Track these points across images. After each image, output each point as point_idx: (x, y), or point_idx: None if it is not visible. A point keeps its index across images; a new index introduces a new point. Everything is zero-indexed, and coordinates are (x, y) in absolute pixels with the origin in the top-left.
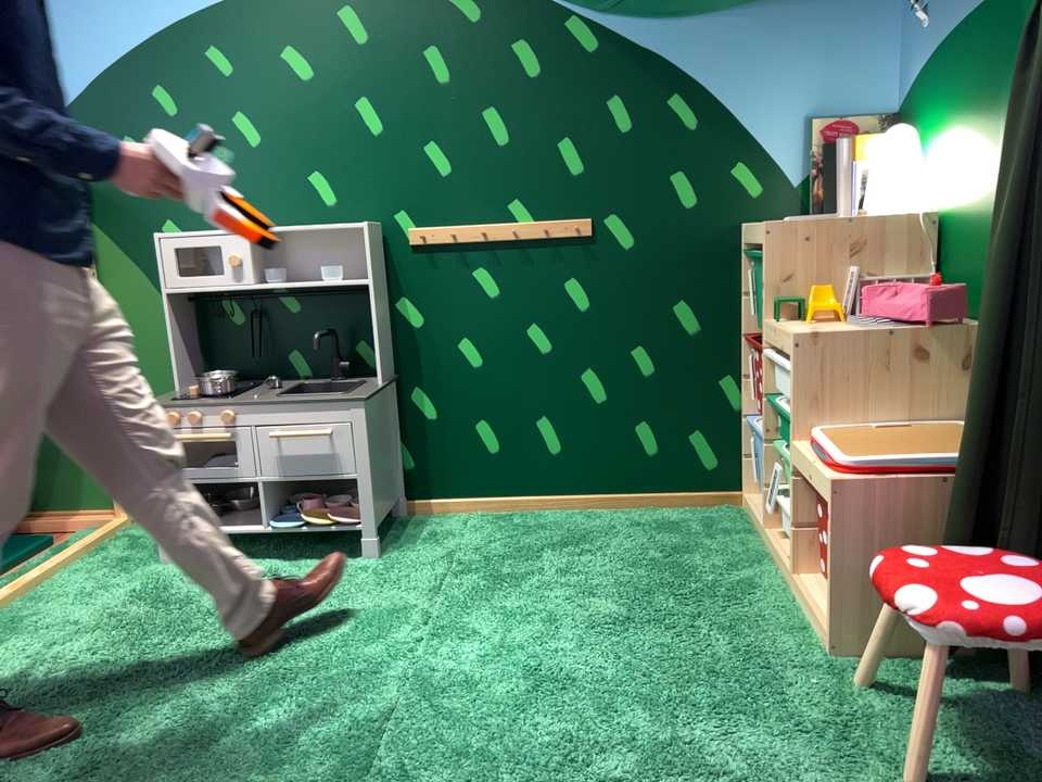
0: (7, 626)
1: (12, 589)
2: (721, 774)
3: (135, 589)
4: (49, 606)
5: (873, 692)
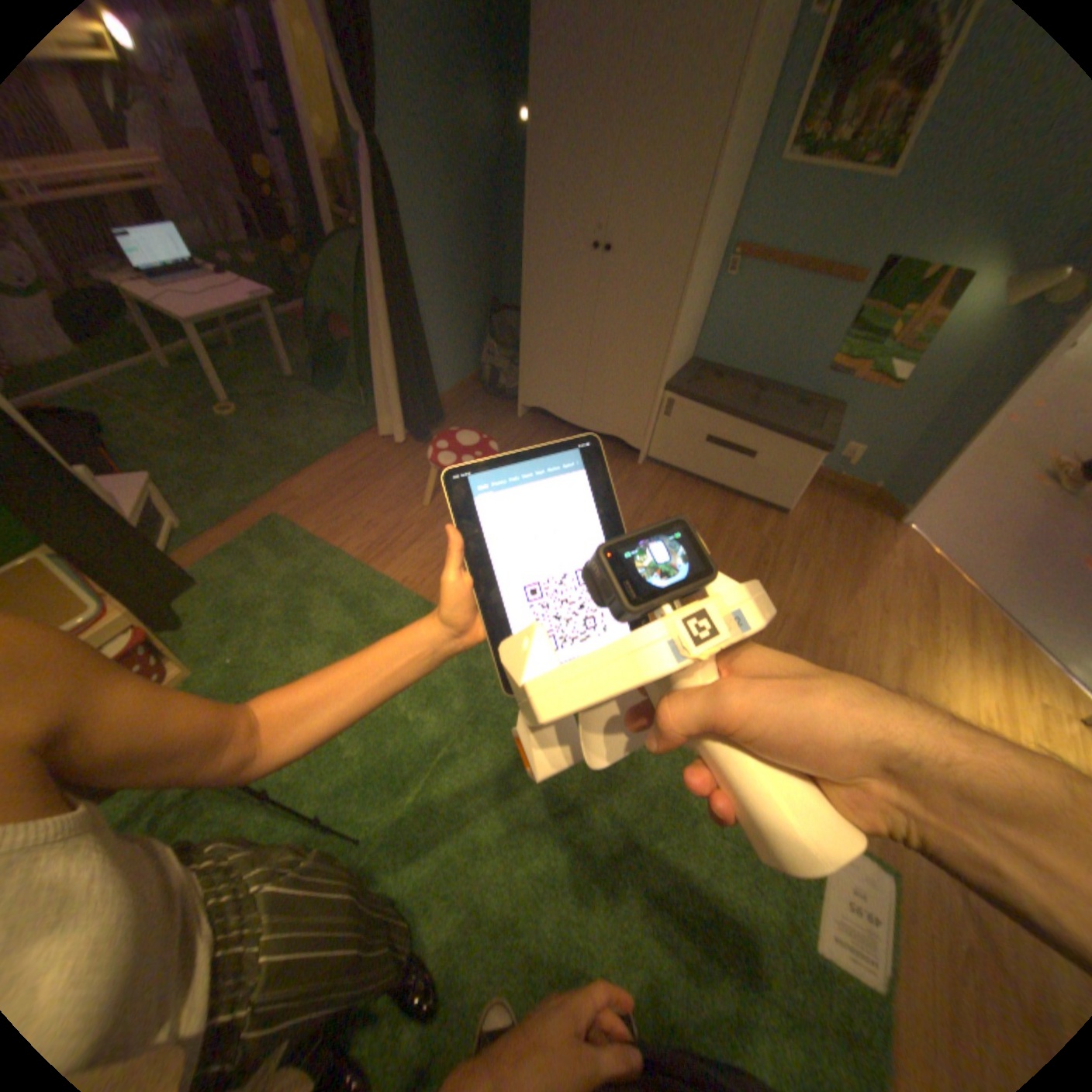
0: None
1: None
2: (334, 638)
3: None
4: None
5: (217, 643)
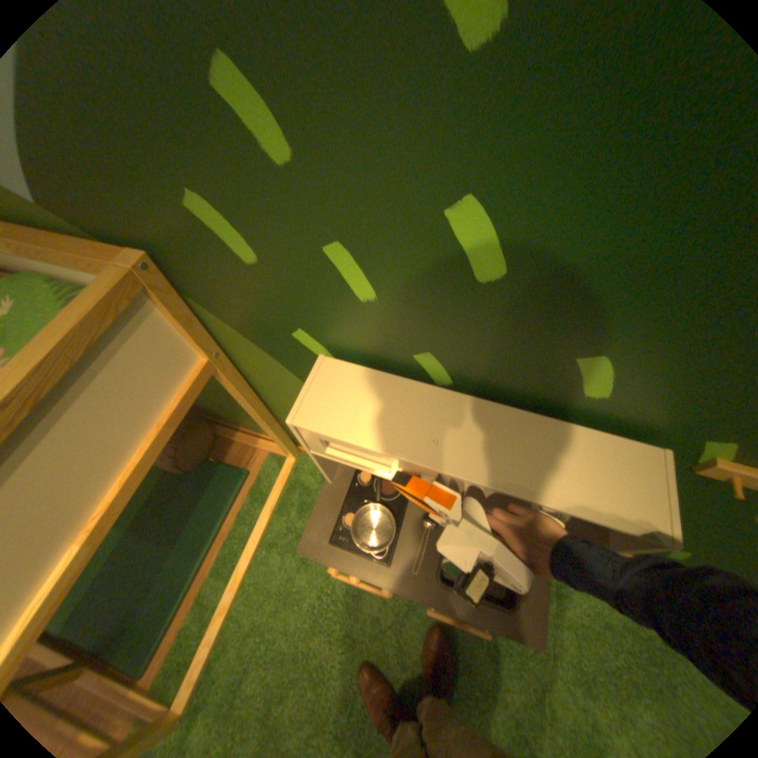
0: (237, 645)
1: (234, 592)
2: None
3: (315, 605)
4: (260, 616)
5: None
